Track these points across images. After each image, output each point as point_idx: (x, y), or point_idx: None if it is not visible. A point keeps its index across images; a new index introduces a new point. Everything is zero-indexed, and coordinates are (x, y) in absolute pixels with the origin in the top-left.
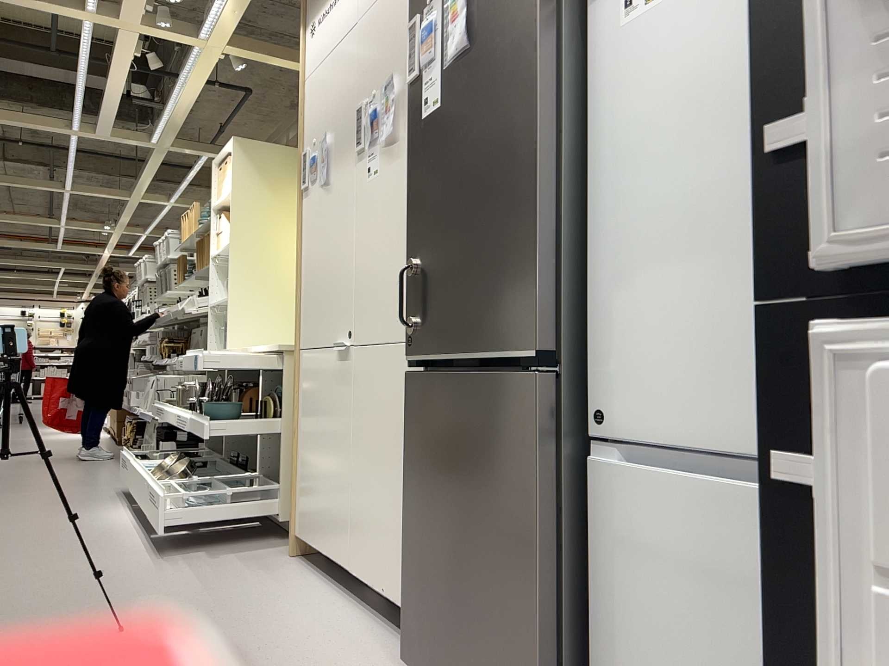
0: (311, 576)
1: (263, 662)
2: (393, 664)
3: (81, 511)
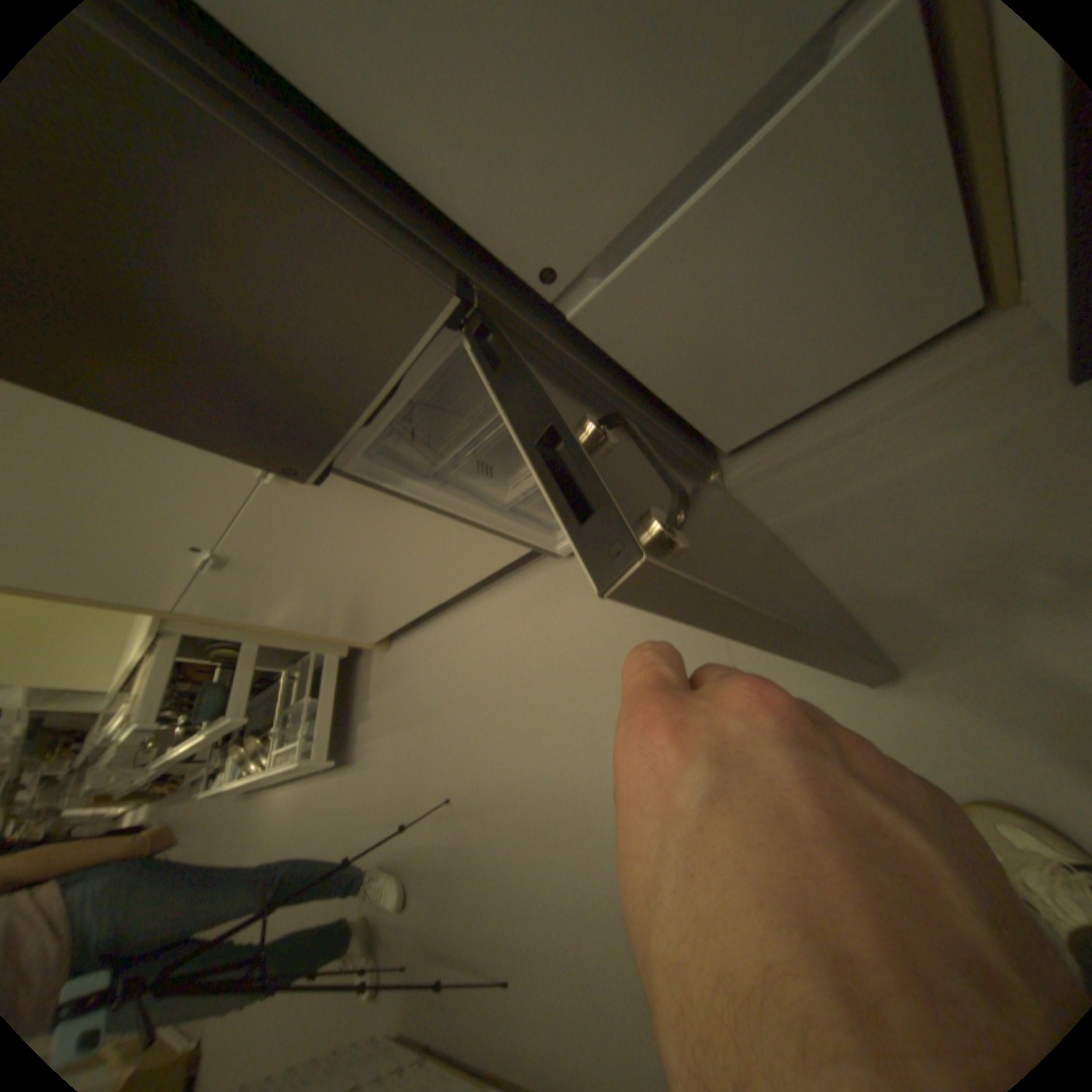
0: (422, 634)
1: (520, 681)
2: (550, 579)
3: (266, 832)
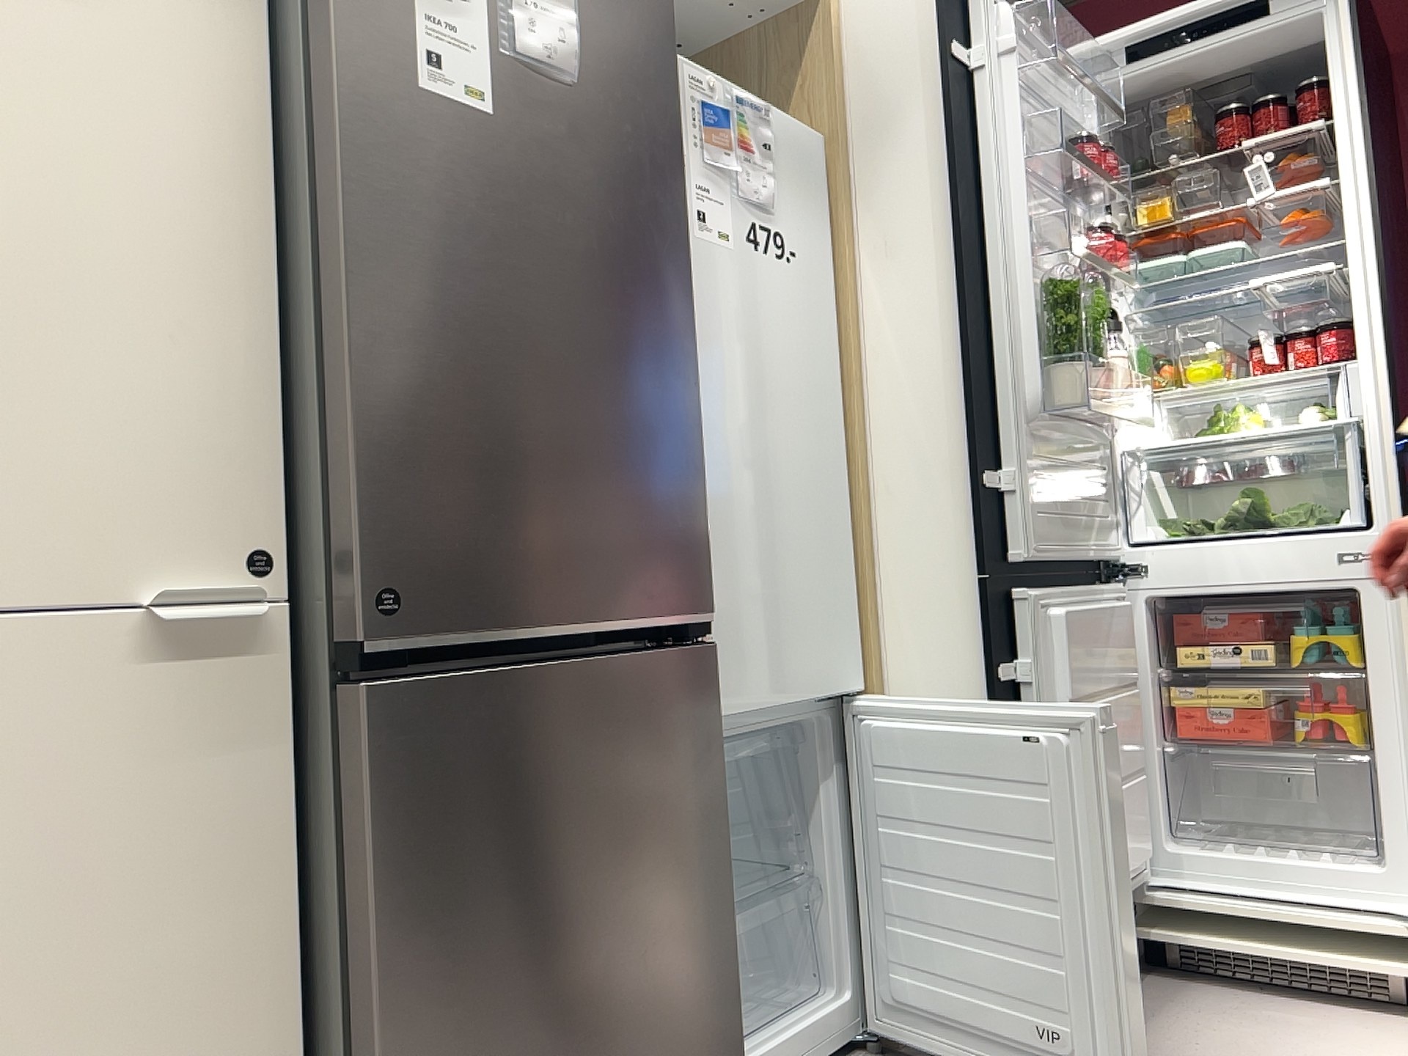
0: None
1: None
2: None
3: None
